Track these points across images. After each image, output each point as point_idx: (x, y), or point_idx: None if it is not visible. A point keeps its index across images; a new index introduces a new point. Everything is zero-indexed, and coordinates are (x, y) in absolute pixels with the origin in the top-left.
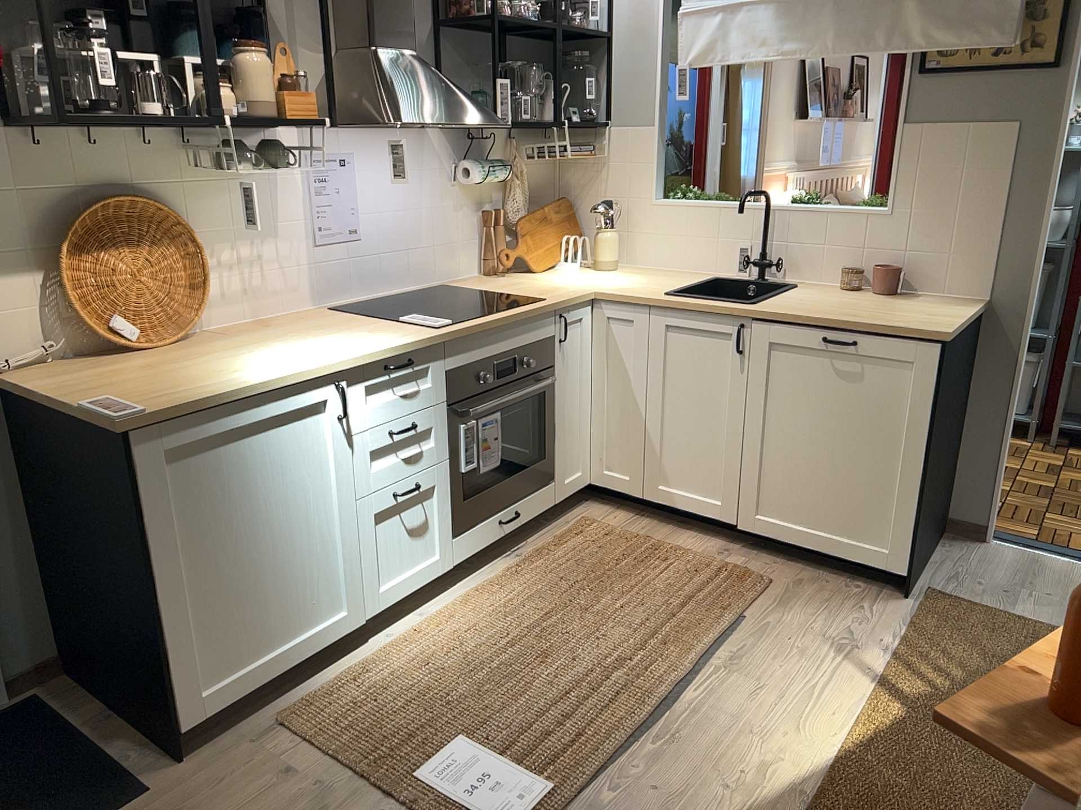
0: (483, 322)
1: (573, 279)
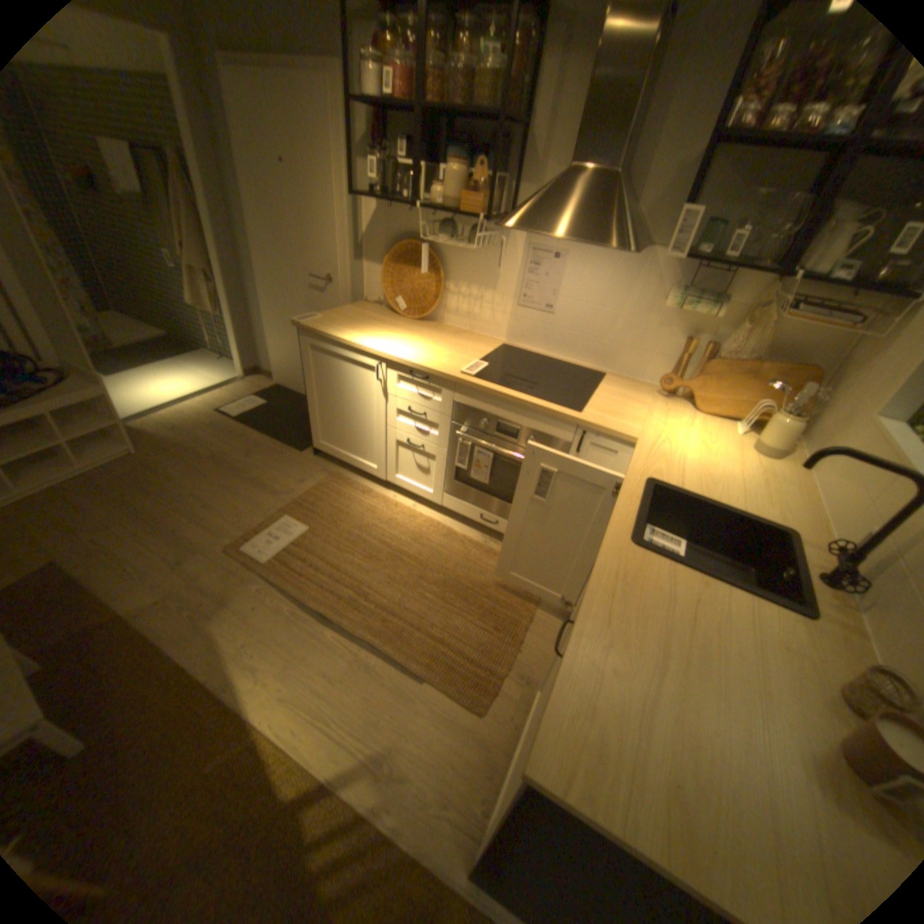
0: (487, 388)
1: (689, 430)
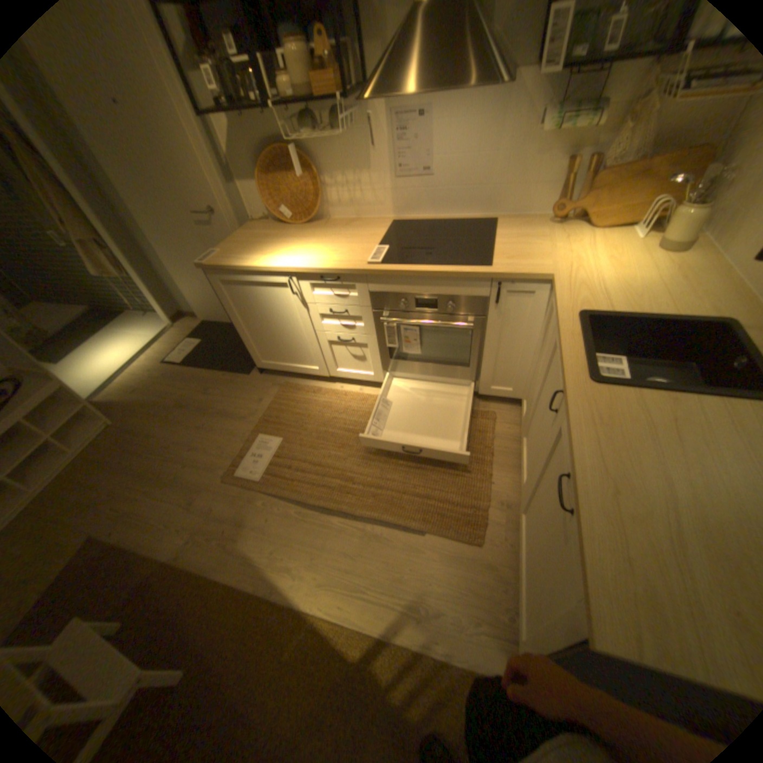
0: (397, 270)
1: (594, 249)
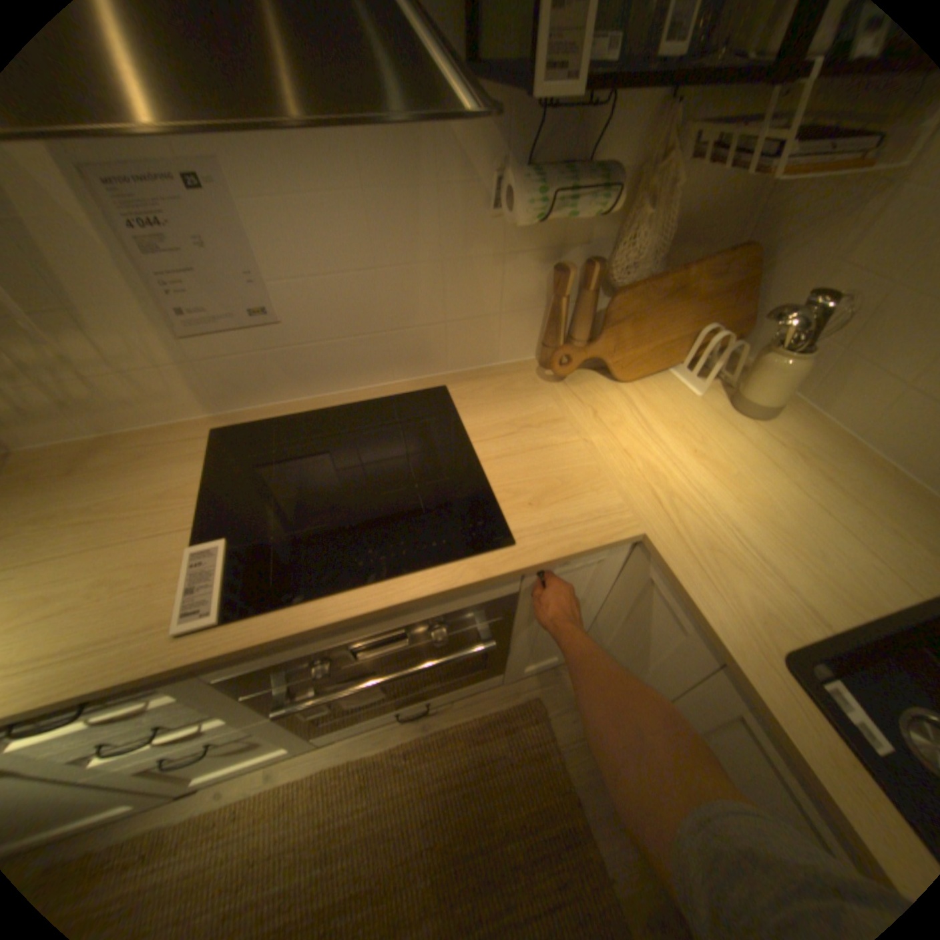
0: (282, 636)
1: (656, 436)
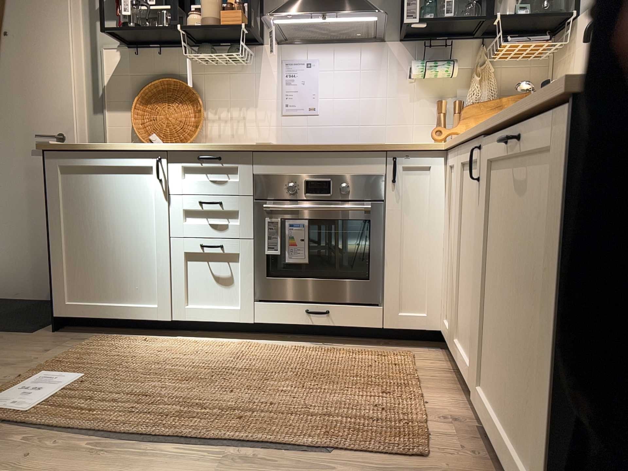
0: (289, 145)
1: None
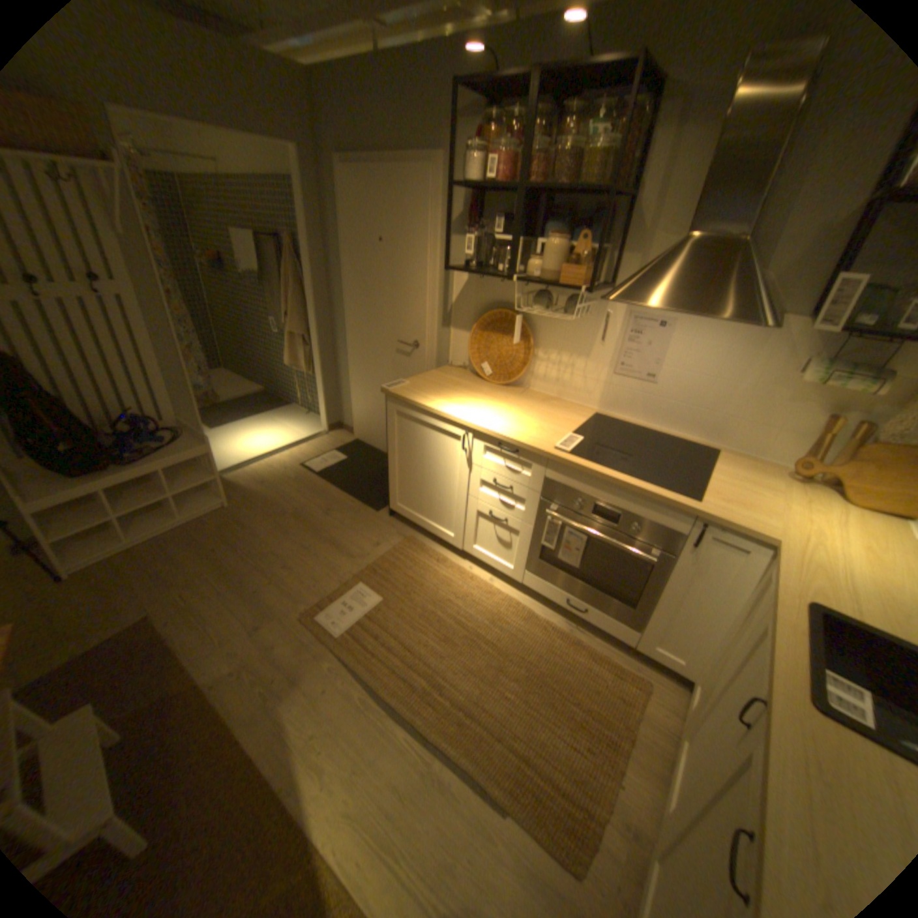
0: (585, 467)
1: (846, 530)
